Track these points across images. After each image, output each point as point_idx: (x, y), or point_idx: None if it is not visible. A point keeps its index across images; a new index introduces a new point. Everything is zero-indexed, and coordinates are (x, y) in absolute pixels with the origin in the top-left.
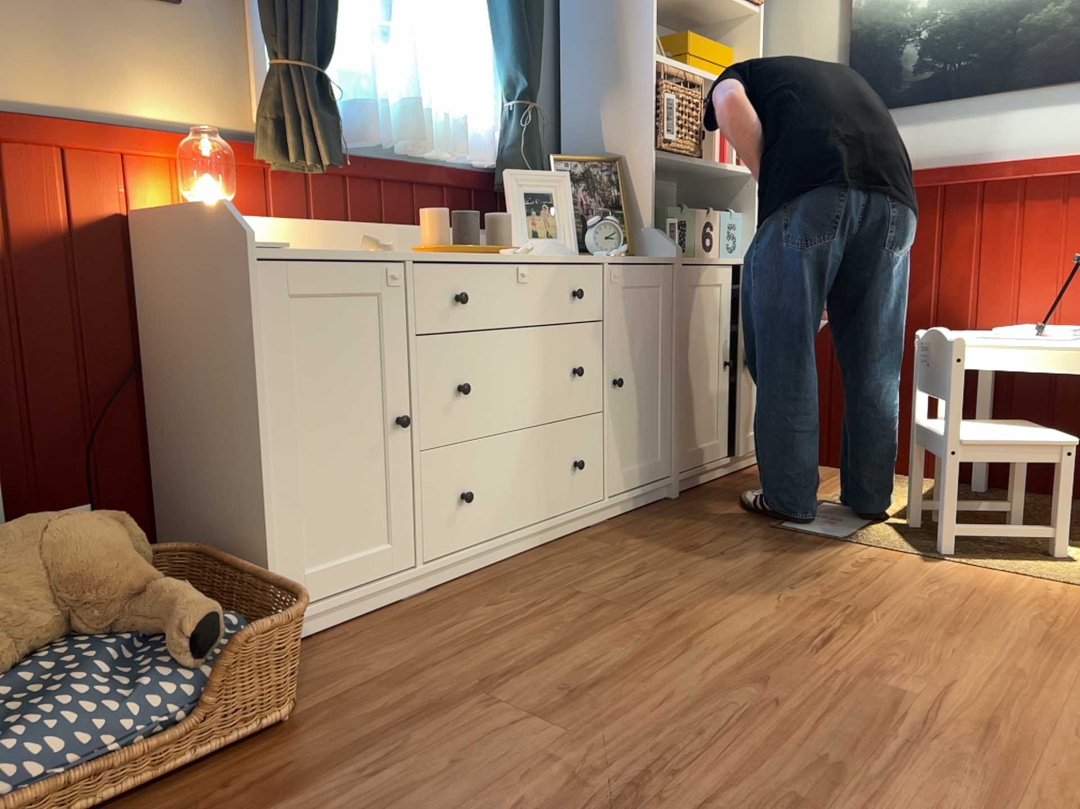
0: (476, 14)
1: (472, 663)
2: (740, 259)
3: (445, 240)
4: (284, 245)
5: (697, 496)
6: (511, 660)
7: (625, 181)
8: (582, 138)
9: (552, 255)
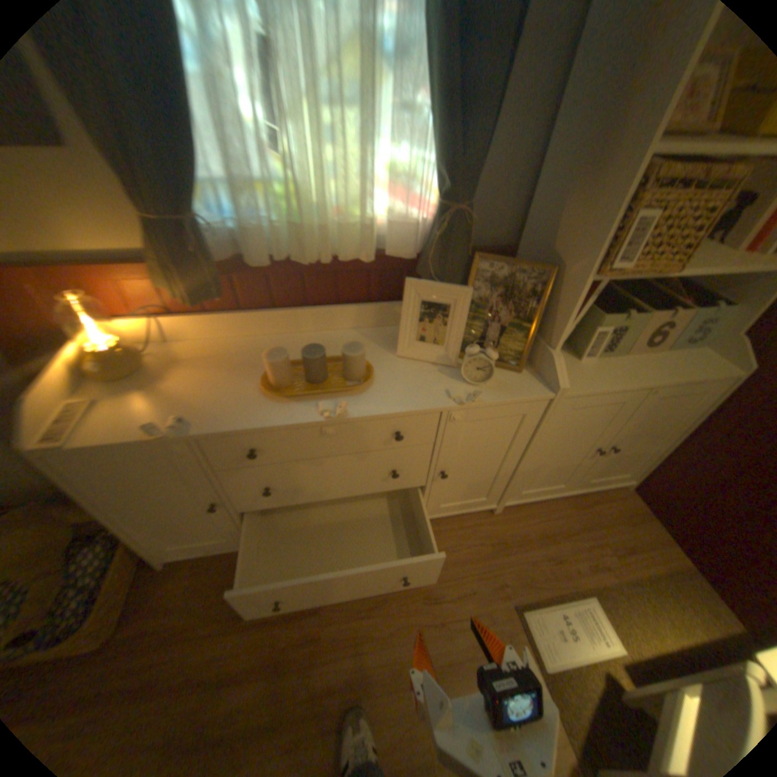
0: (417, 74)
1: (203, 655)
2: (680, 374)
3: (282, 379)
4: (60, 445)
5: (513, 520)
6: (217, 669)
7: (556, 290)
8: (544, 218)
9: (380, 405)
